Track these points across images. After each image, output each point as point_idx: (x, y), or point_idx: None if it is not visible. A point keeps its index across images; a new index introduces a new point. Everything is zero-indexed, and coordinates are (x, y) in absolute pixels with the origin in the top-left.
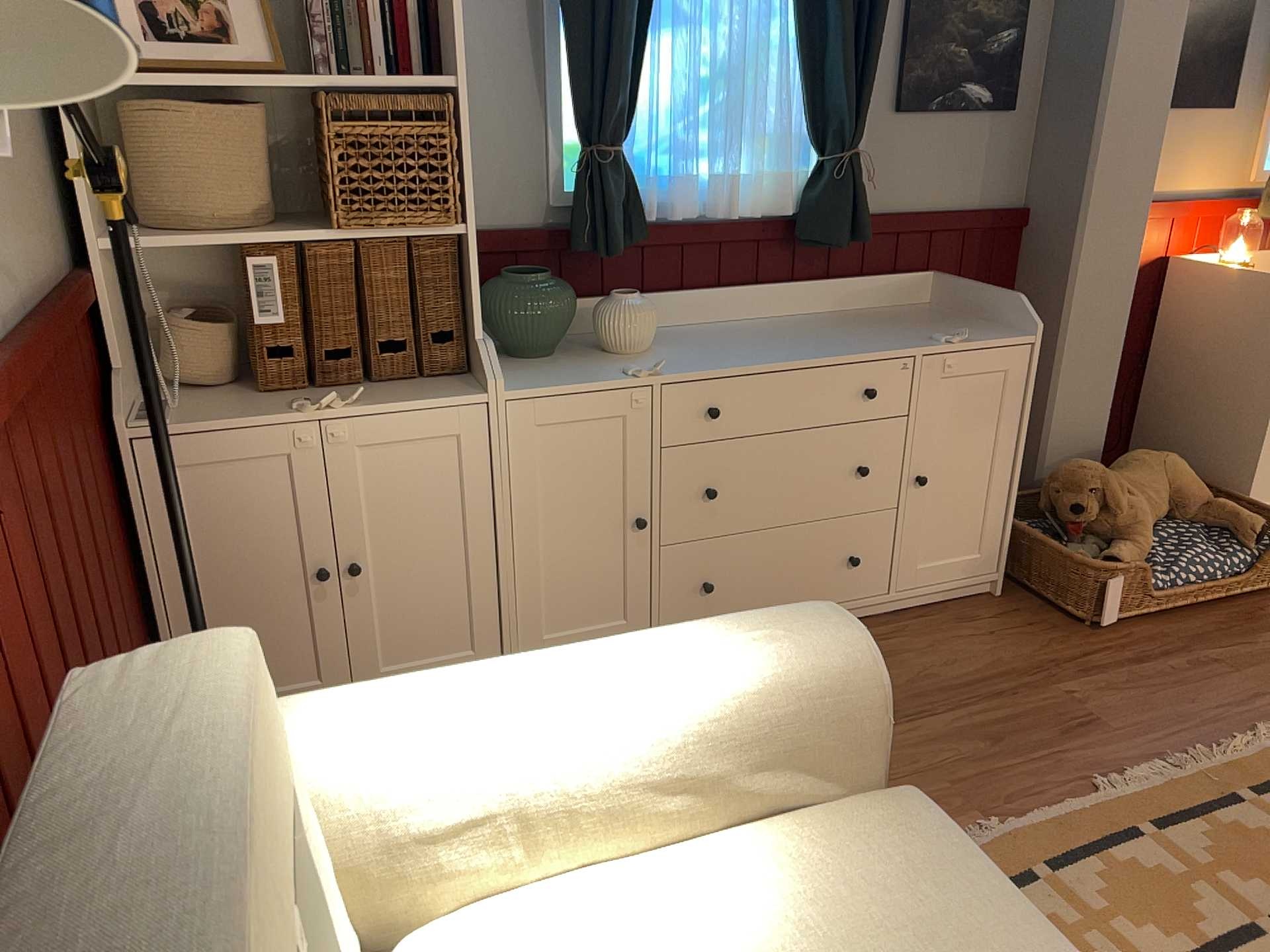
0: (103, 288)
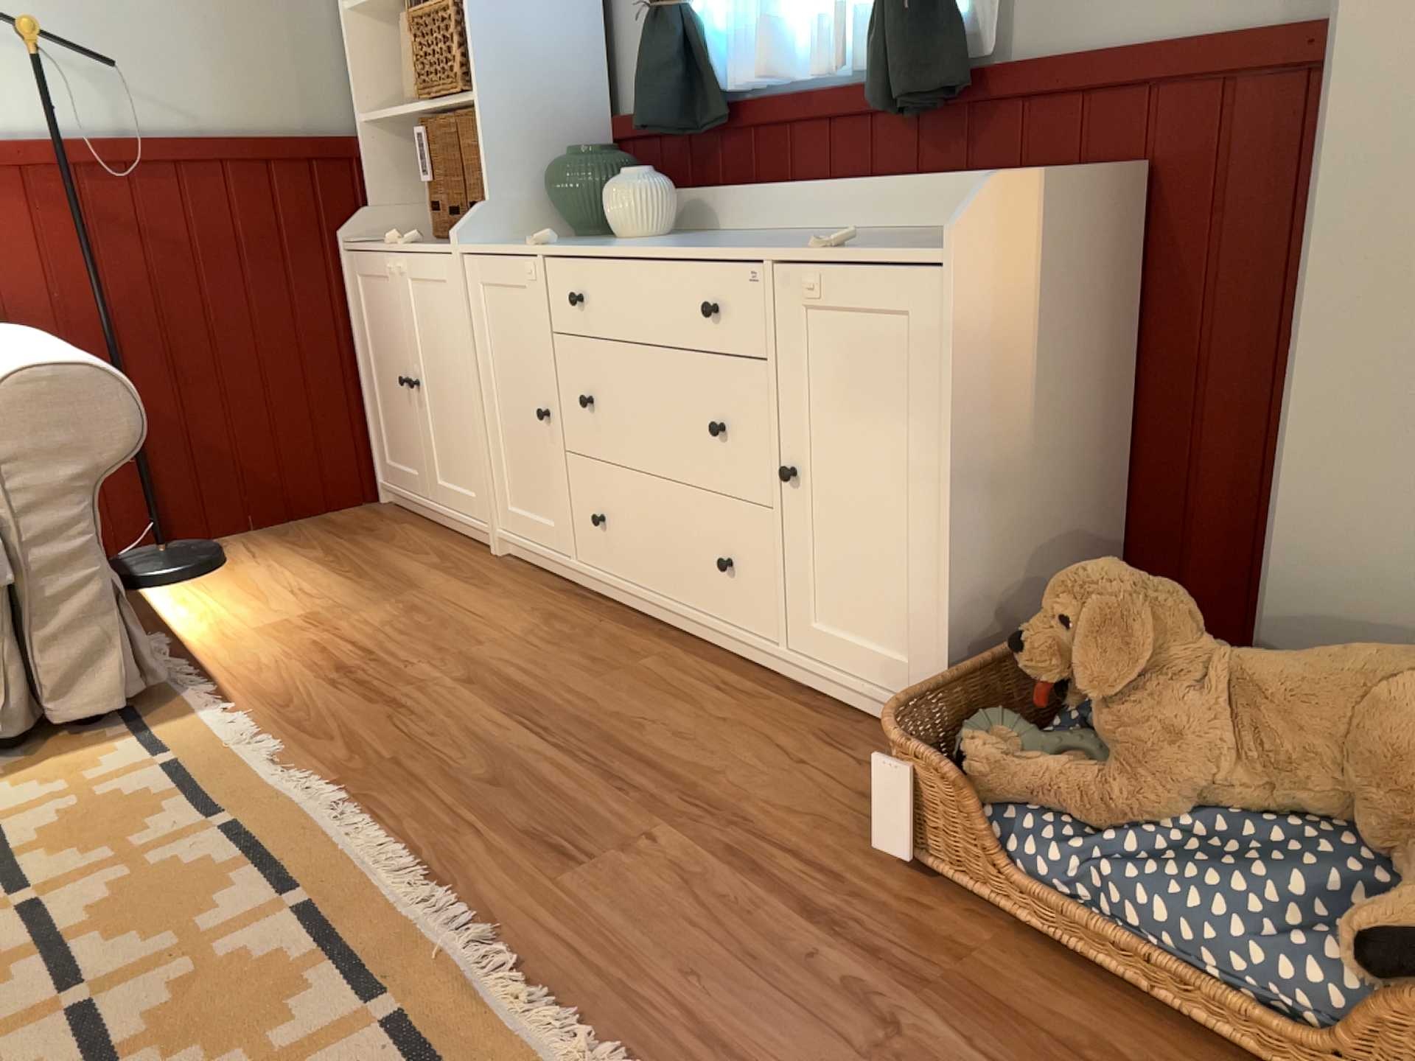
0: (364, 150)
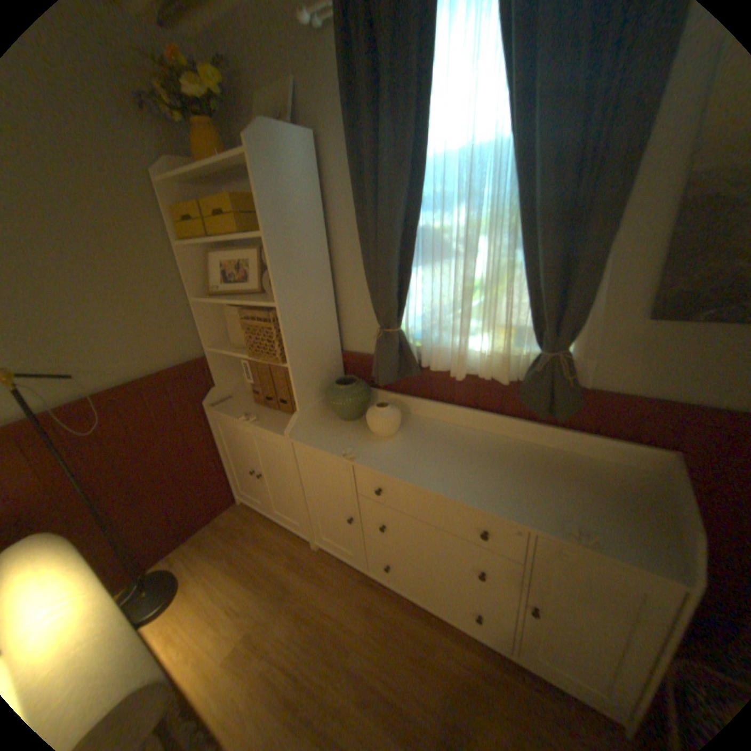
0: (210, 361)
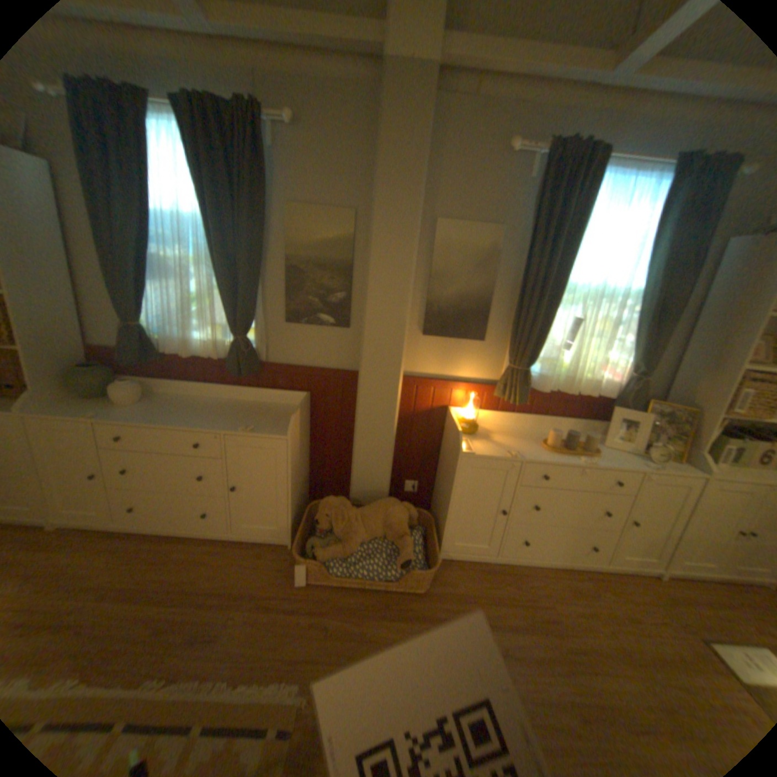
0: None
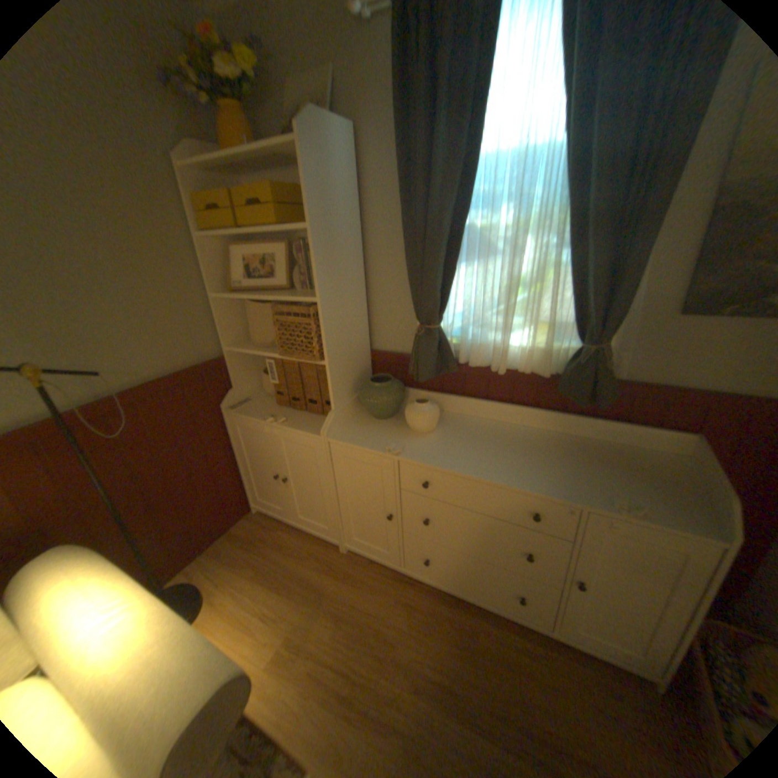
0: (228, 361)
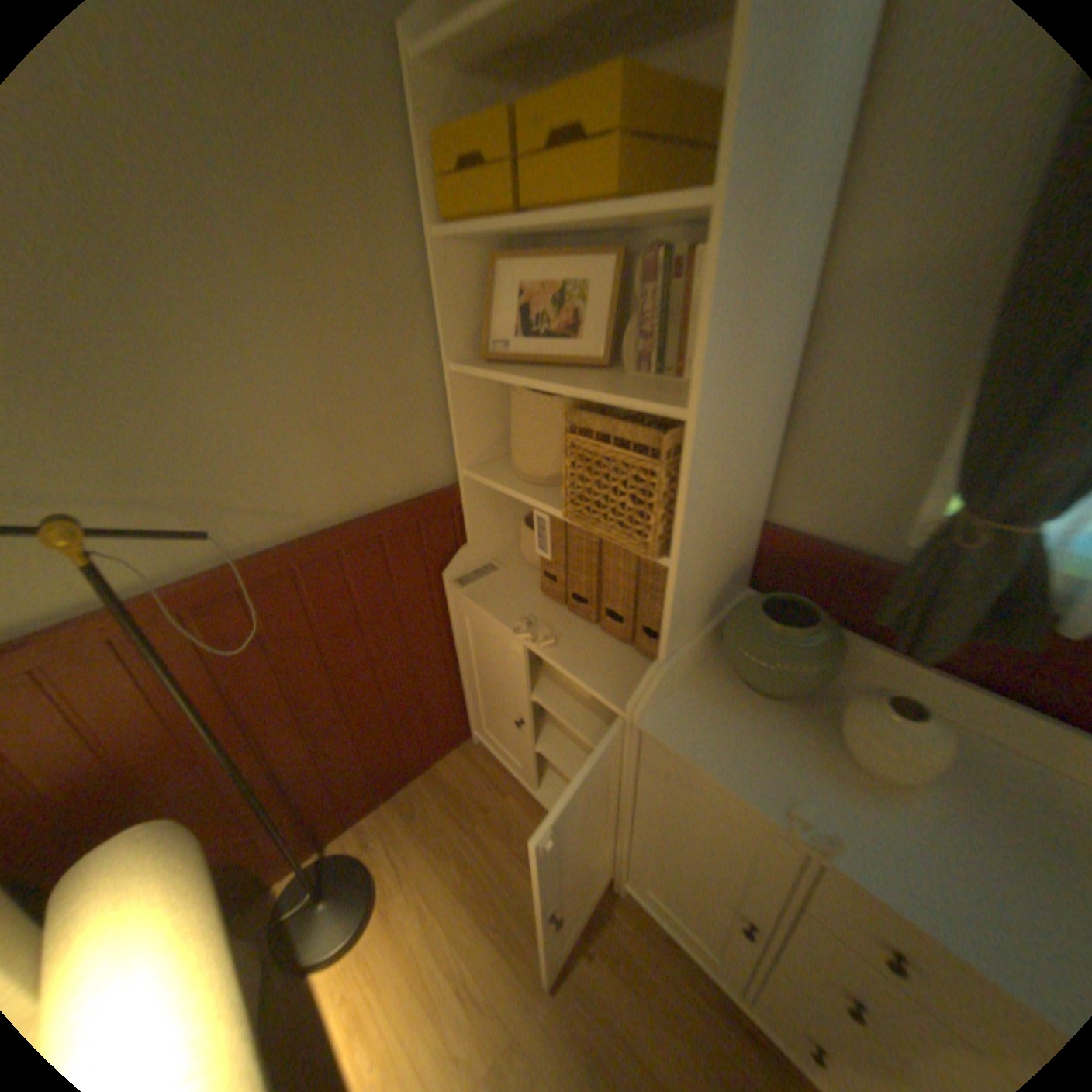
0: (467, 494)
